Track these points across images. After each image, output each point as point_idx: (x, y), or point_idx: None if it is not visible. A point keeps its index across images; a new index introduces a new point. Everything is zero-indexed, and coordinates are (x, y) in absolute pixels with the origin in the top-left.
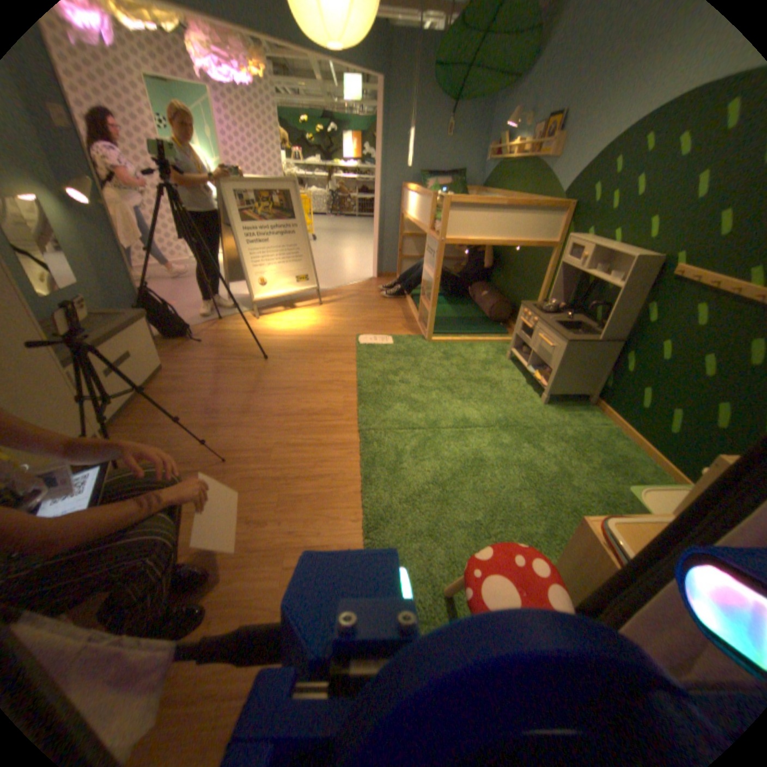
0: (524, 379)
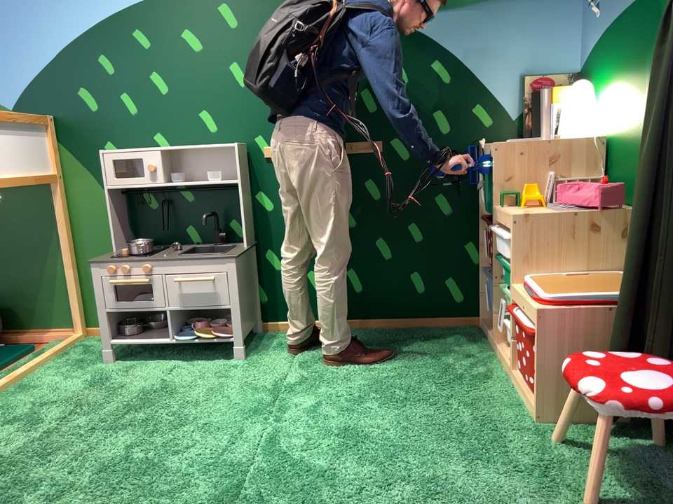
0: (176, 362)
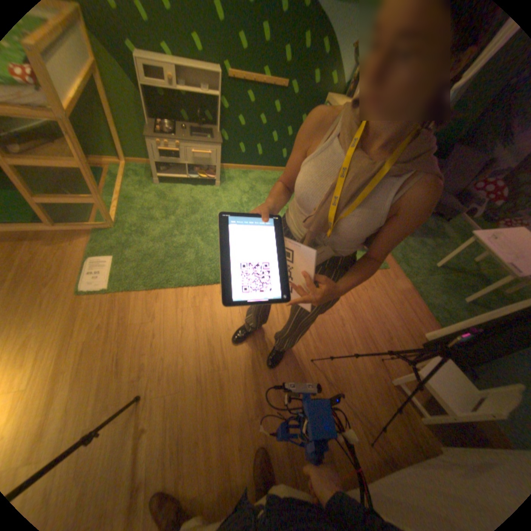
0: (188, 186)
